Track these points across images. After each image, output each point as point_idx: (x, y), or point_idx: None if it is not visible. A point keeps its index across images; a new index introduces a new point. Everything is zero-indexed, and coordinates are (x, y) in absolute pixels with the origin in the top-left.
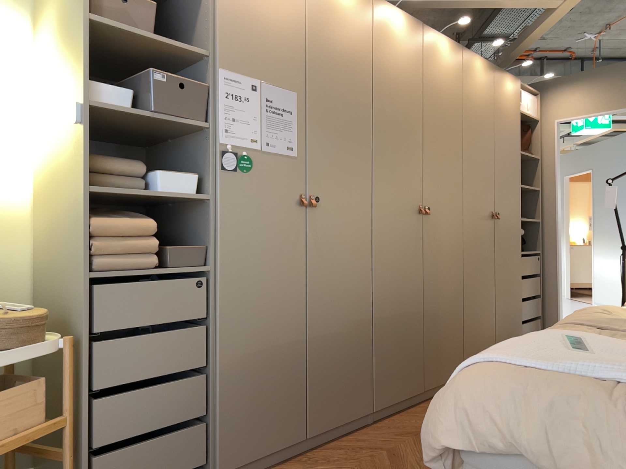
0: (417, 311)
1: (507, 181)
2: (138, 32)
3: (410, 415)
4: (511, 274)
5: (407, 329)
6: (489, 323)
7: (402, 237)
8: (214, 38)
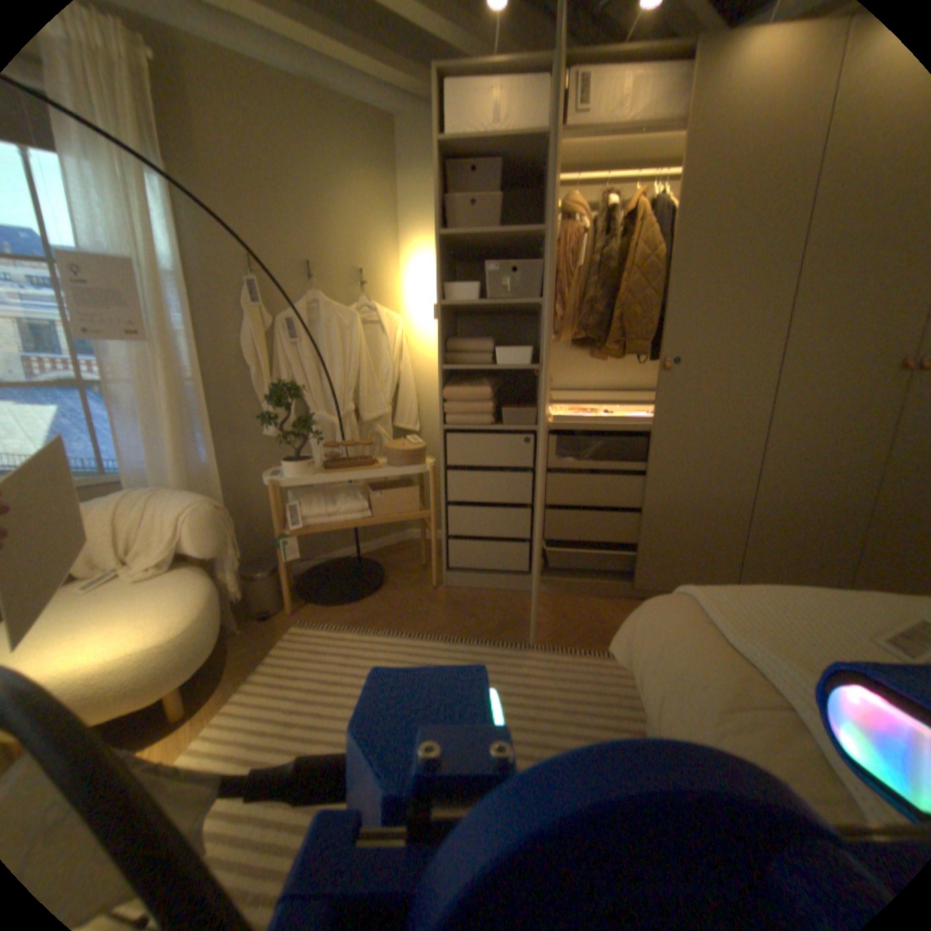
0: (852, 504)
1: None
2: (484, 227)
3: None
4: None
5: (823, 523)
6: None
7: (840, 404)
8: (549, 209)
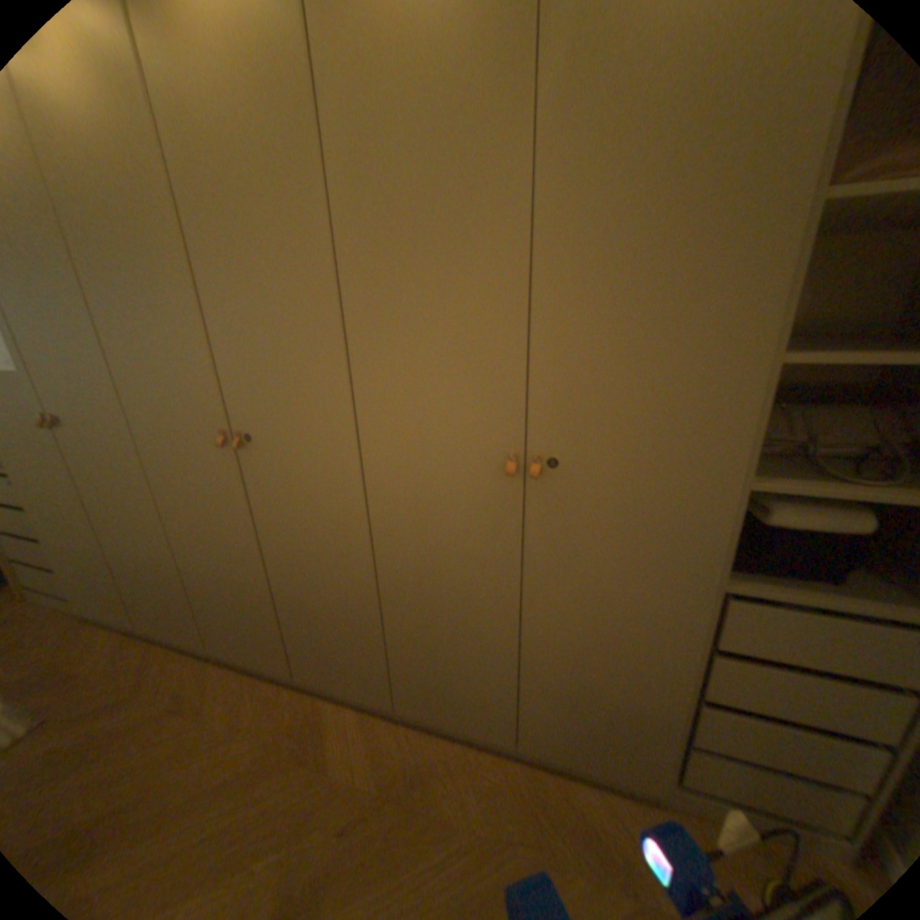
0: (252, 587)
1: (630, 357)
2: None
3: (244, 694)
4: (618, 632)
5: (238, 603)
6: (482, 686)
7: (193, 480)
8: None
